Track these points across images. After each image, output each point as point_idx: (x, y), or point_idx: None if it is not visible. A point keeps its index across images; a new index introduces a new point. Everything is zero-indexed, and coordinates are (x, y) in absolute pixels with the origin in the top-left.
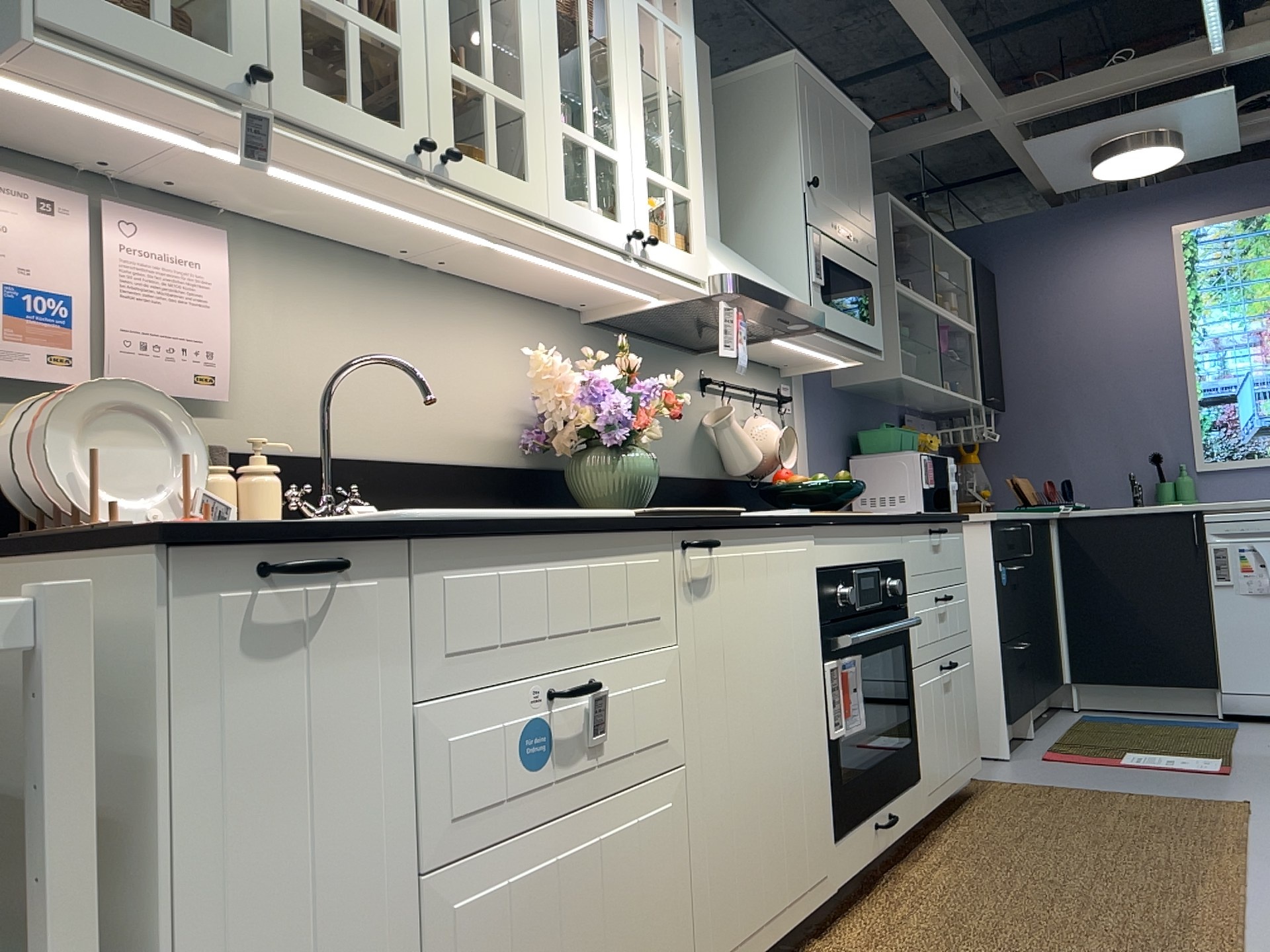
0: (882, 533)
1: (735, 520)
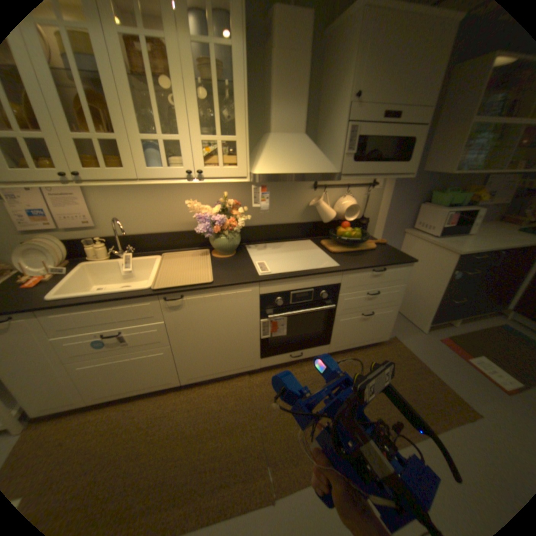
0: (320, 277)
1: (196, 289)
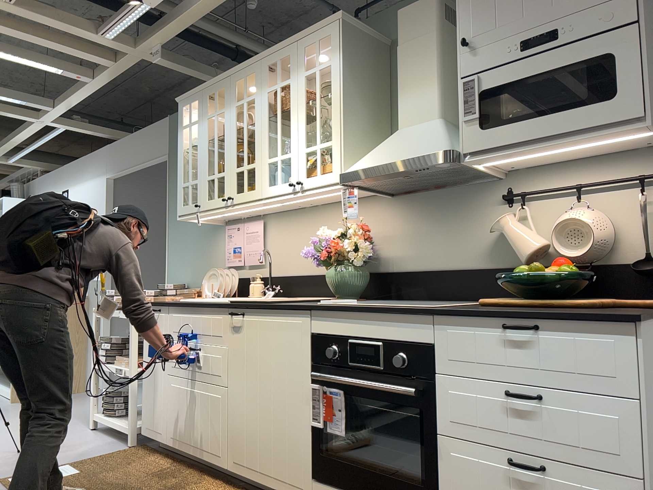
0: (392, 319)
1: (252, 305)
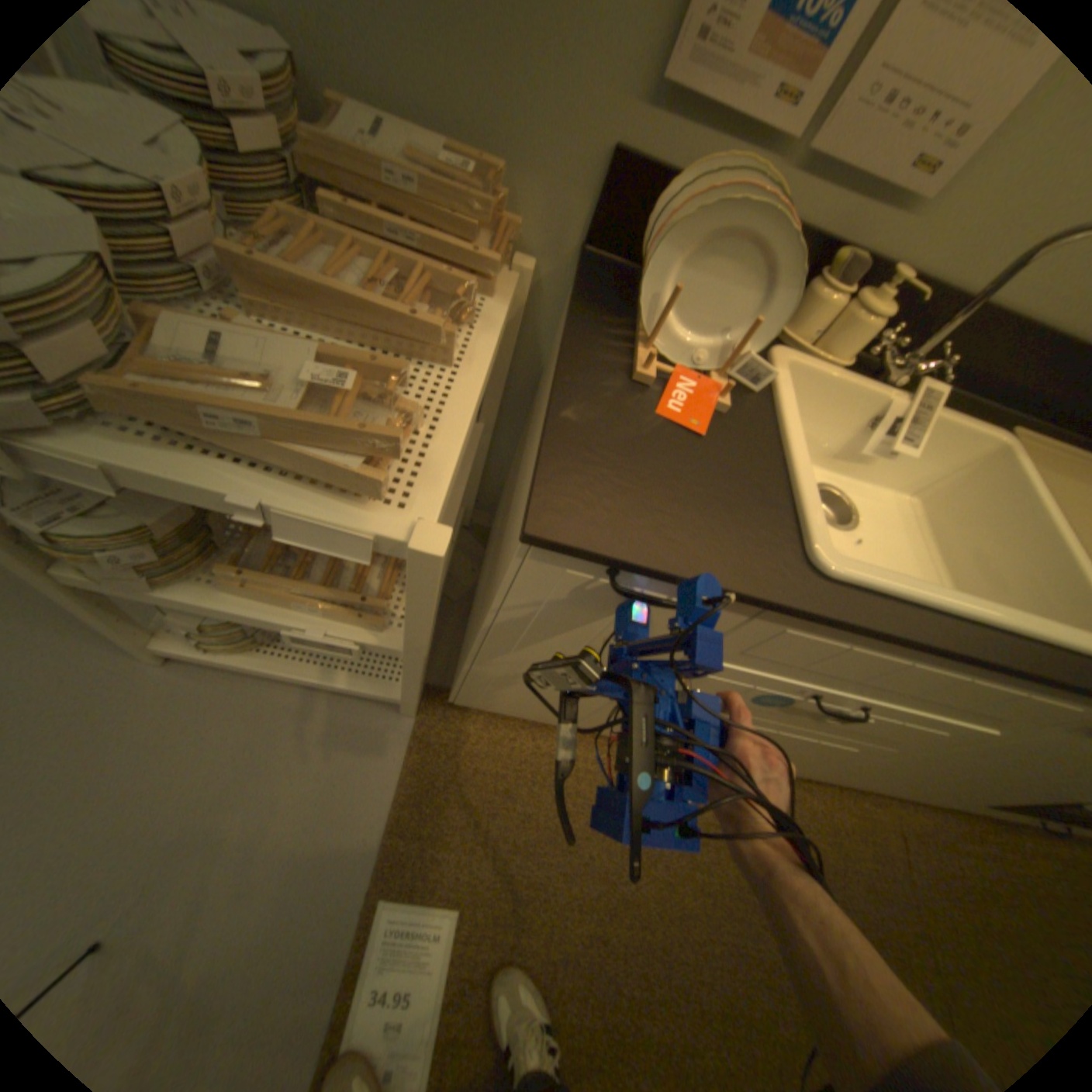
0: None
1: None
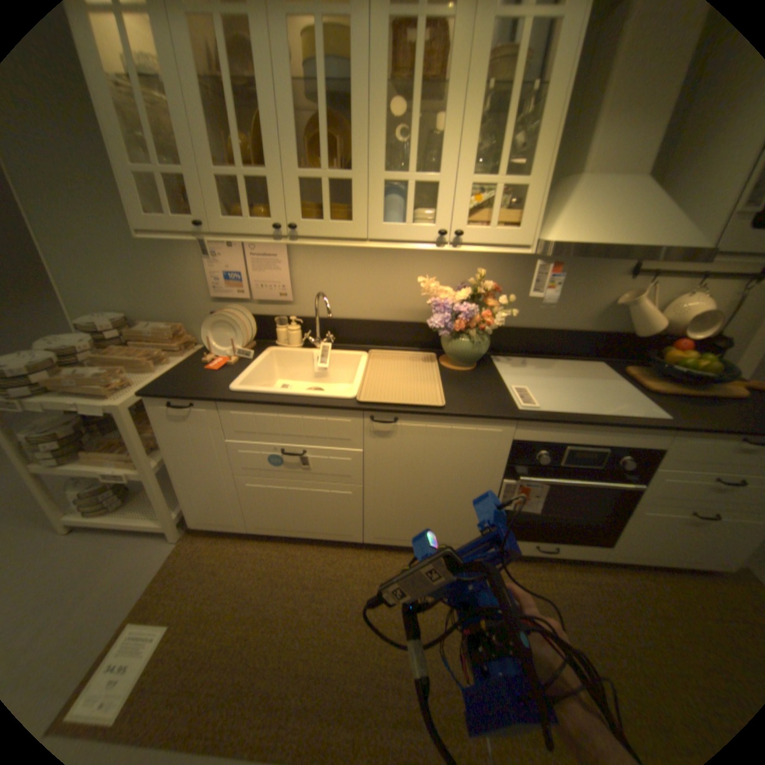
0: (630, 433)
1: (418, 413)
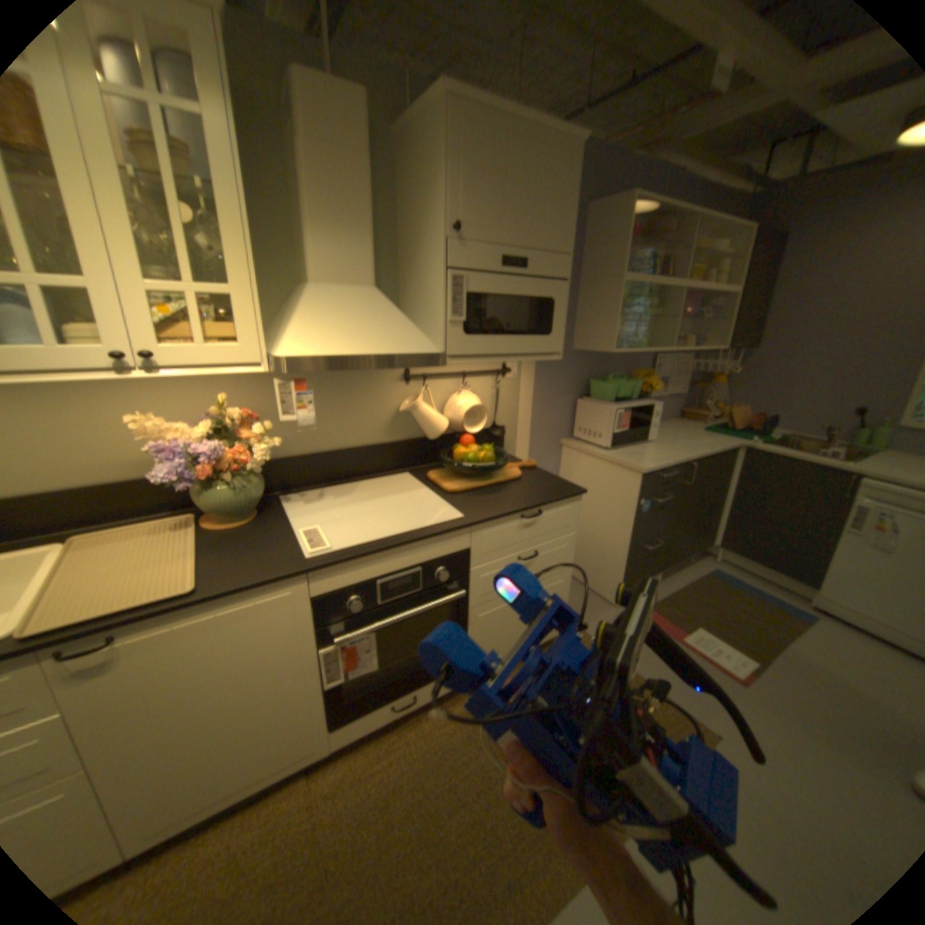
0: (430, 542)
1: (146, 614)
